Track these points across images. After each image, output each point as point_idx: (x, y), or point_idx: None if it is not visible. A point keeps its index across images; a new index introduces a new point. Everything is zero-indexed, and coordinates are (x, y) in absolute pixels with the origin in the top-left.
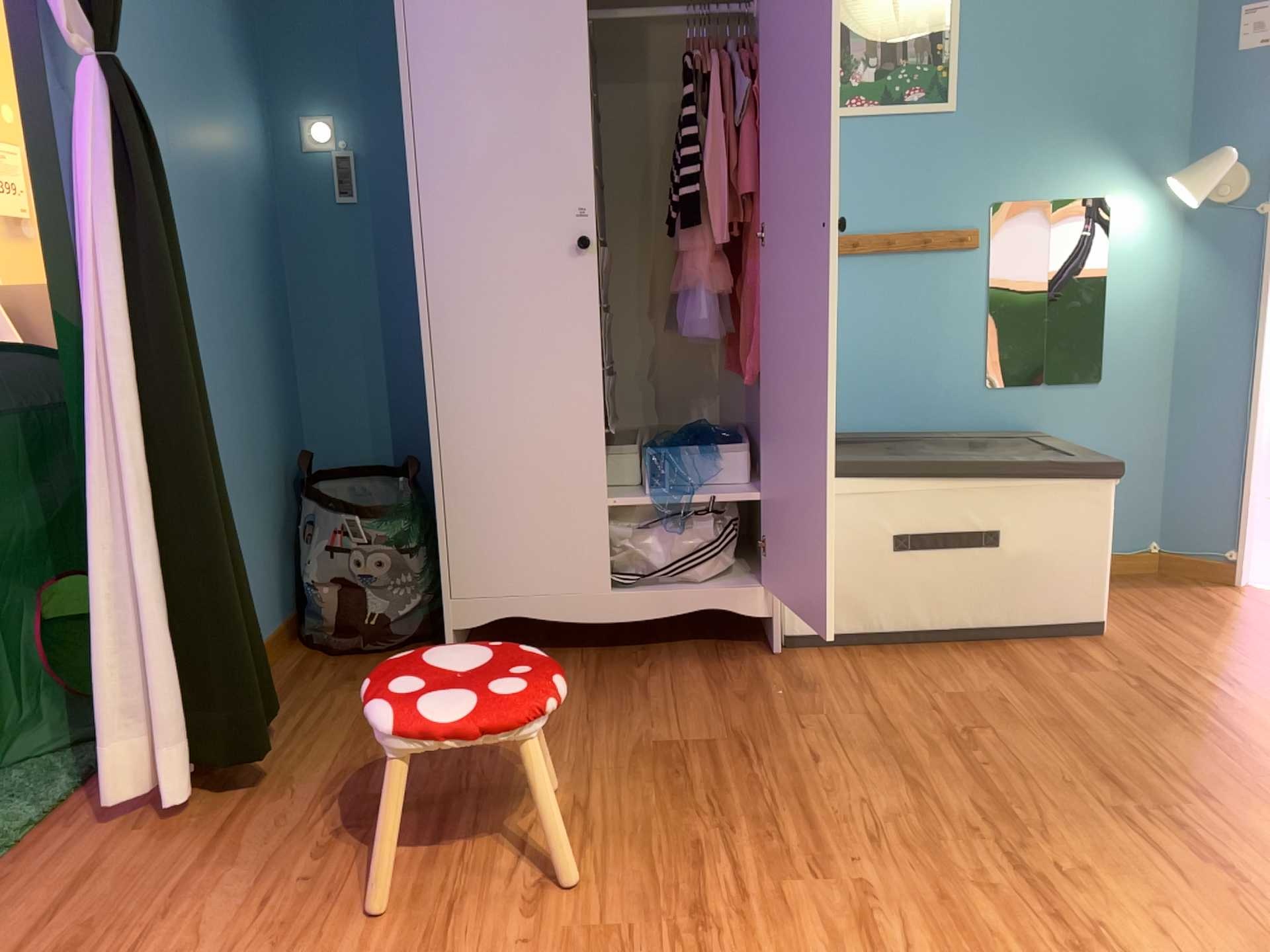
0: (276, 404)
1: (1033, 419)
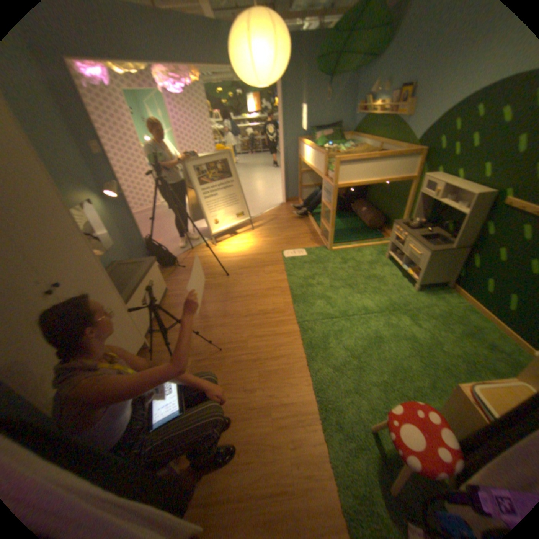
0: None
1: (108, 261)
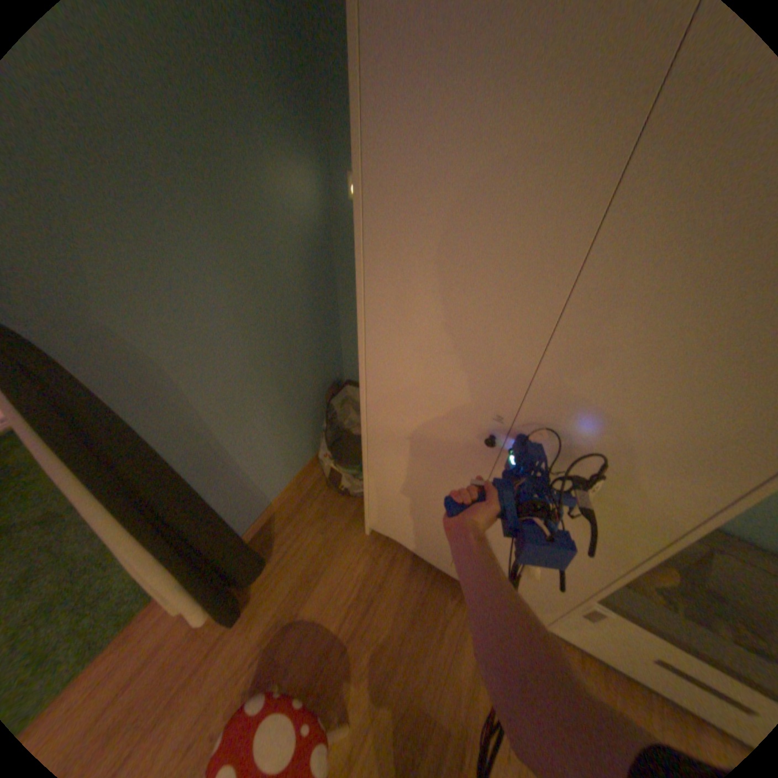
0: (317, 364)
1: None
